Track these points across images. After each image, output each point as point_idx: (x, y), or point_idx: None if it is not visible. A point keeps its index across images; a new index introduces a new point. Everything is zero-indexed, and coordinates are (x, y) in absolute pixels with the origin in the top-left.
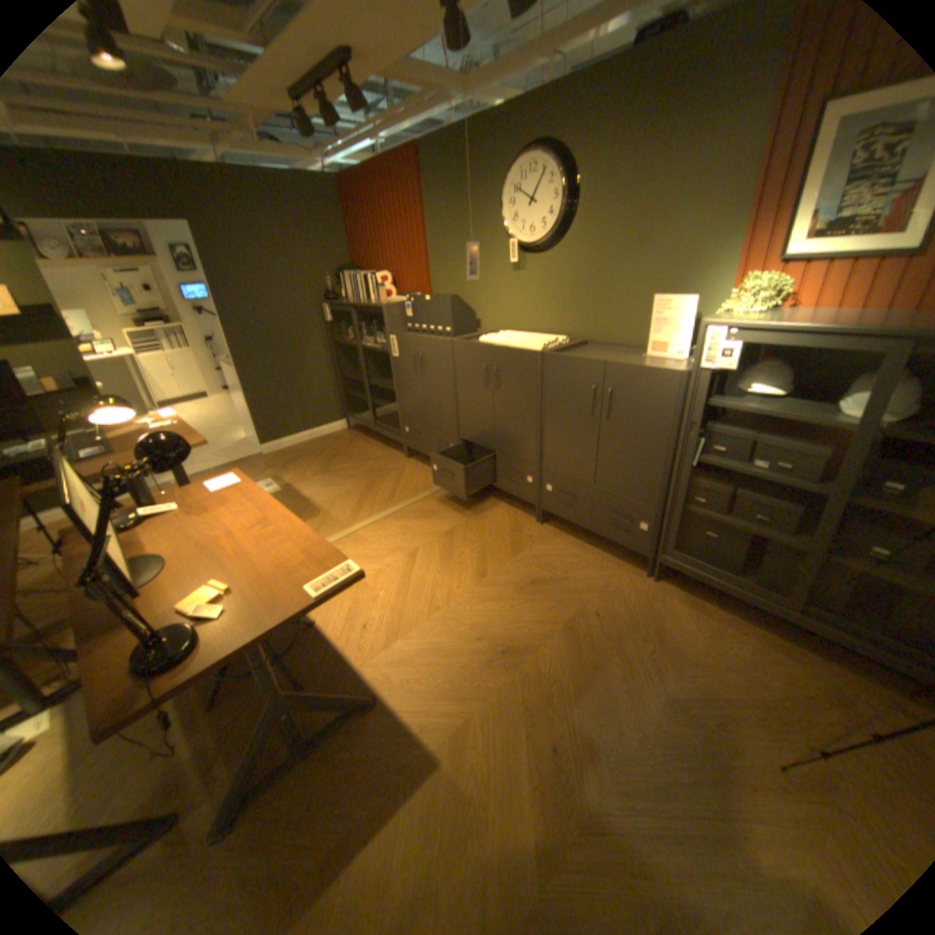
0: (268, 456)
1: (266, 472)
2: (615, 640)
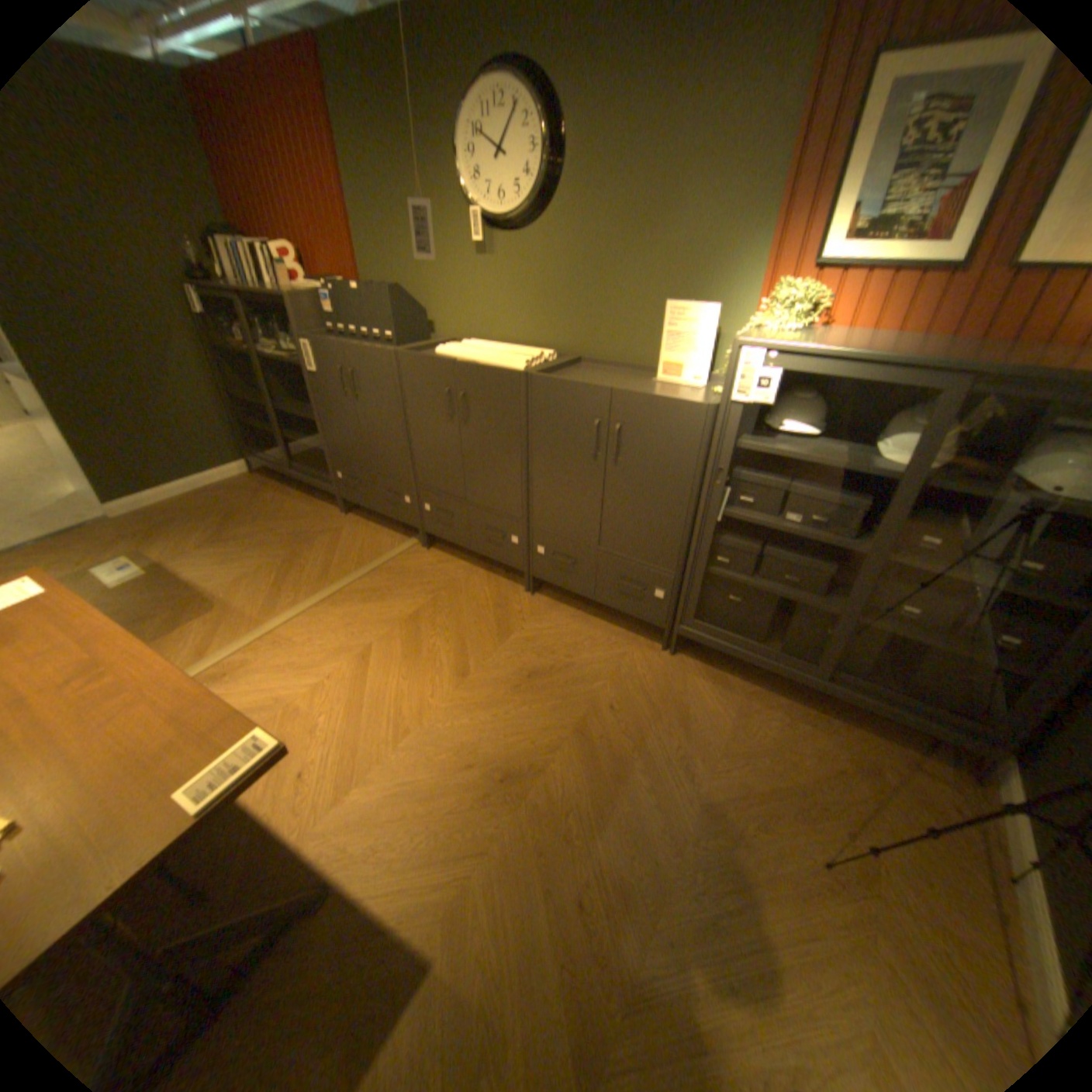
0: (119, 520)
1: (118, 547)
2: (635, 739)
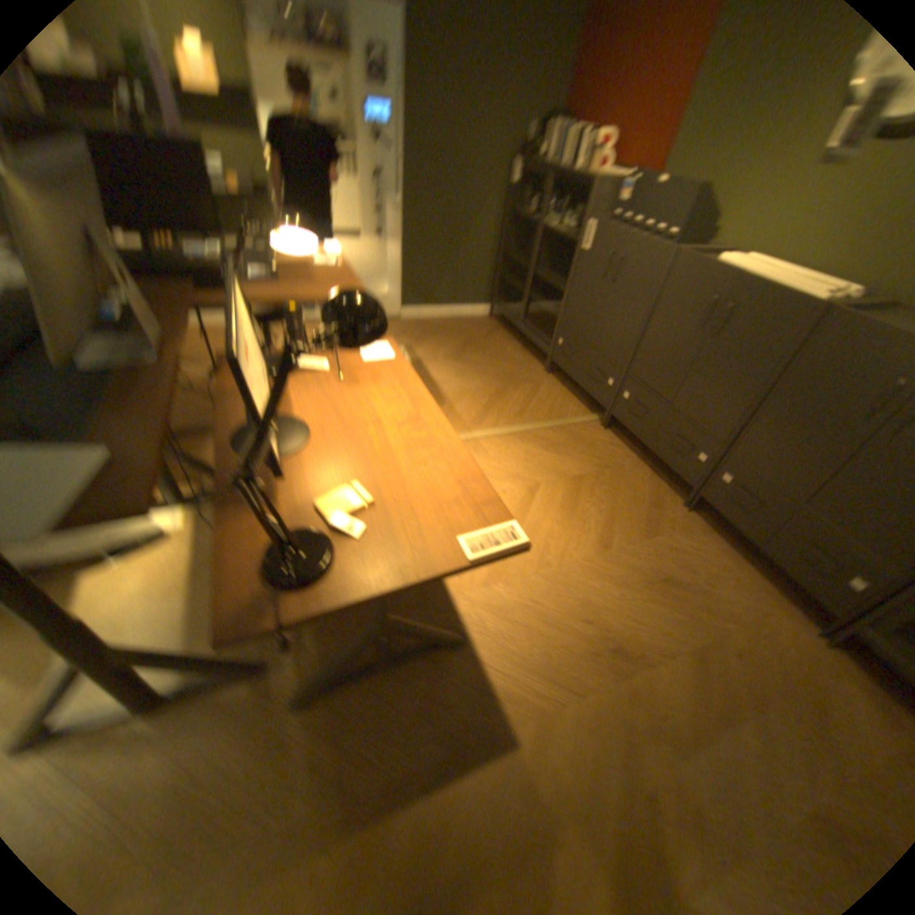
0: (404, 325)
1: (400, 343)
2: (756, 701)
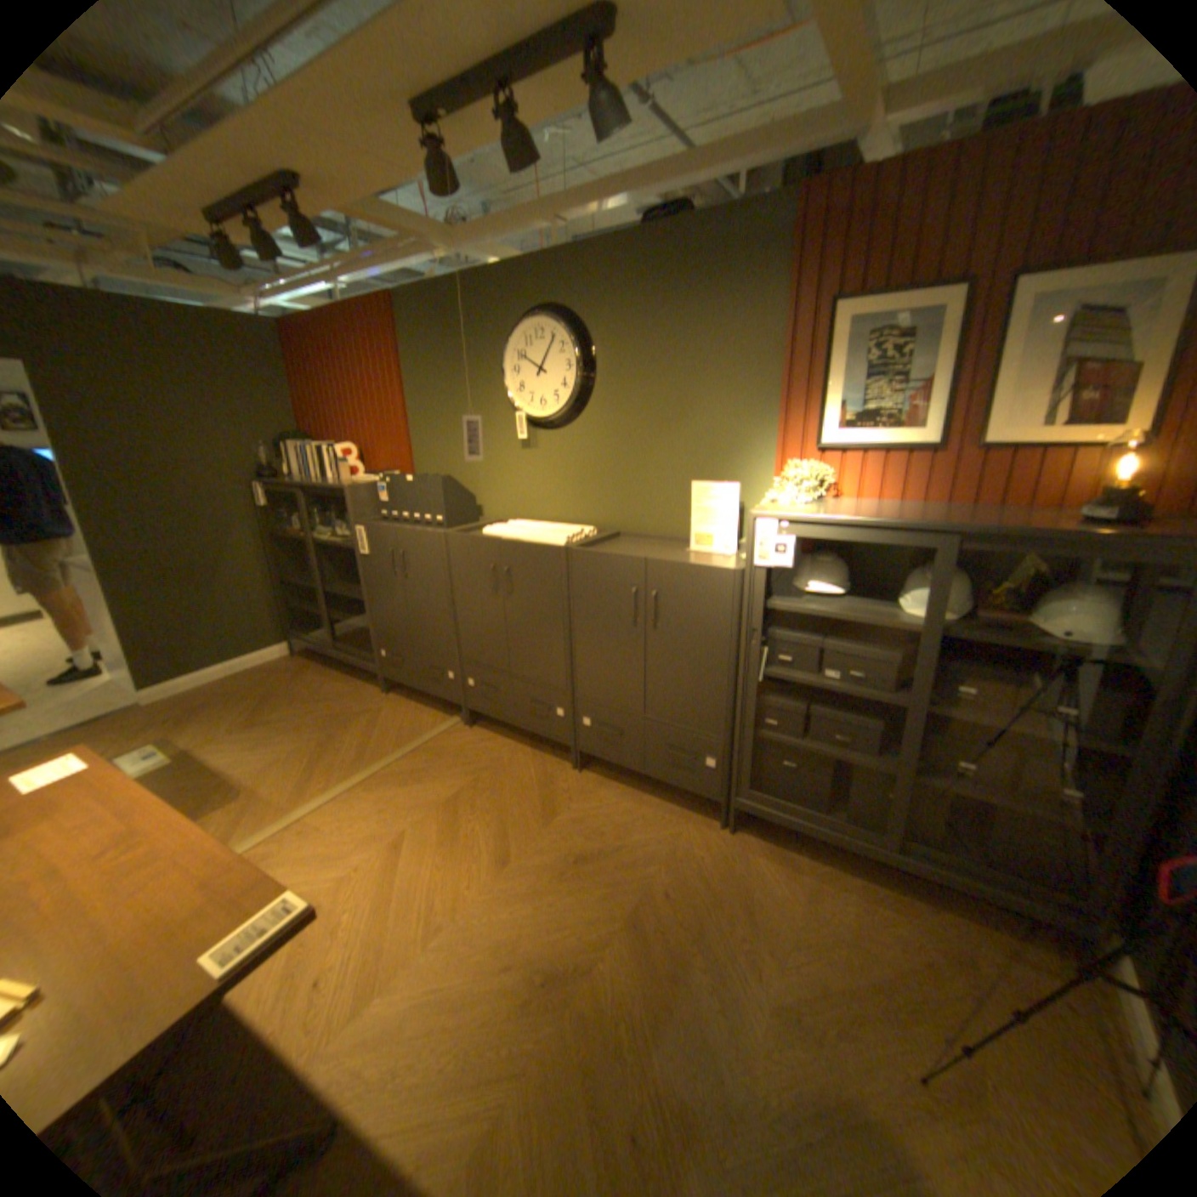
0: (151, 708)
1: (146, 735)
2: (693, 931)
